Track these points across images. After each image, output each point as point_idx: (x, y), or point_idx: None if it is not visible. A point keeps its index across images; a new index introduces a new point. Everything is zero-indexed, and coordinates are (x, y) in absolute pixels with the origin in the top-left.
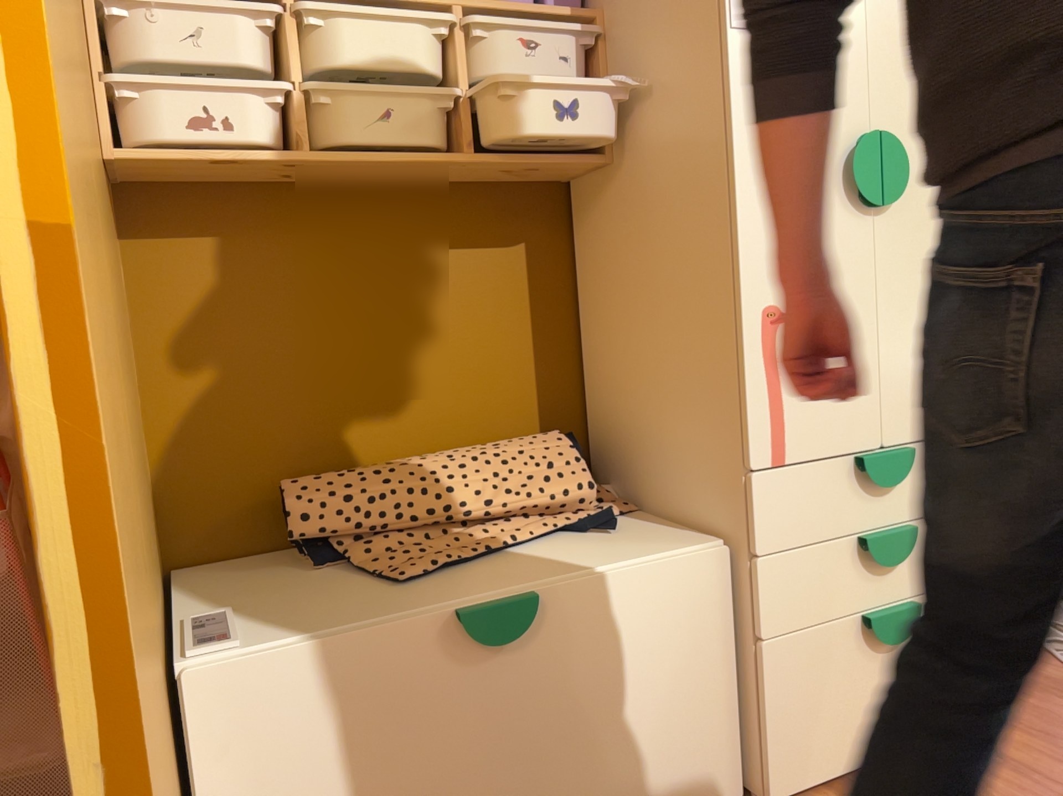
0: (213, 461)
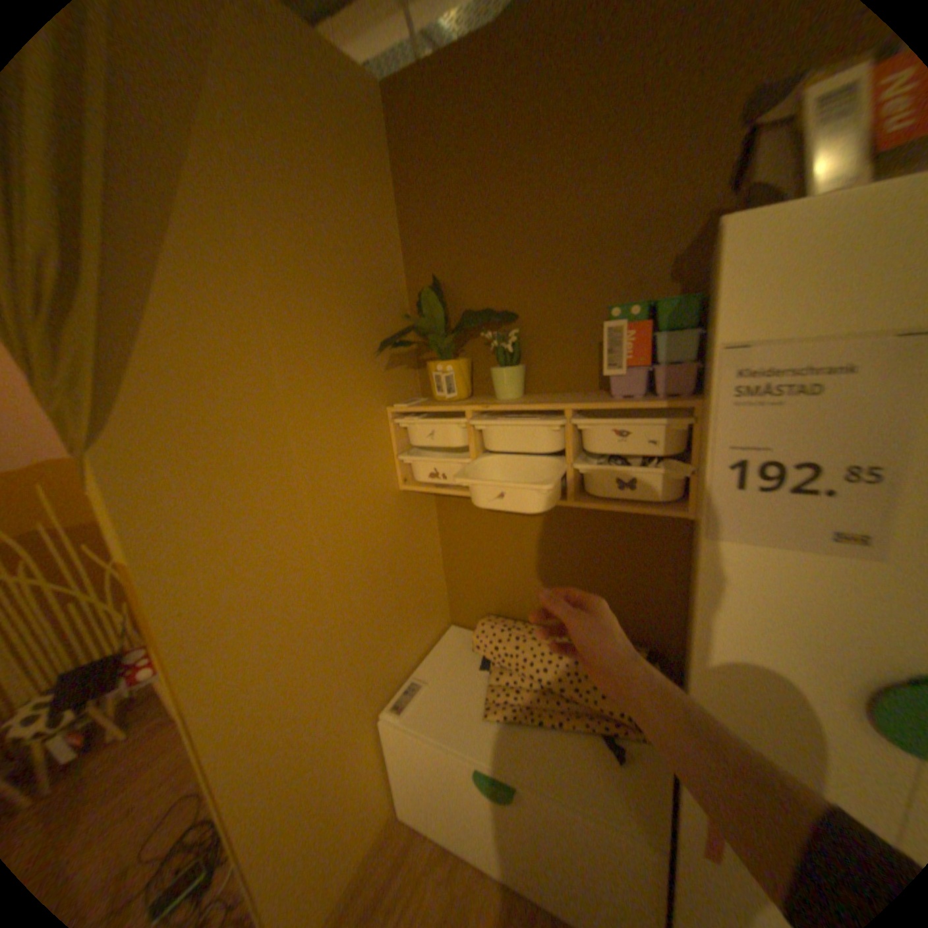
0: (467, 590)
